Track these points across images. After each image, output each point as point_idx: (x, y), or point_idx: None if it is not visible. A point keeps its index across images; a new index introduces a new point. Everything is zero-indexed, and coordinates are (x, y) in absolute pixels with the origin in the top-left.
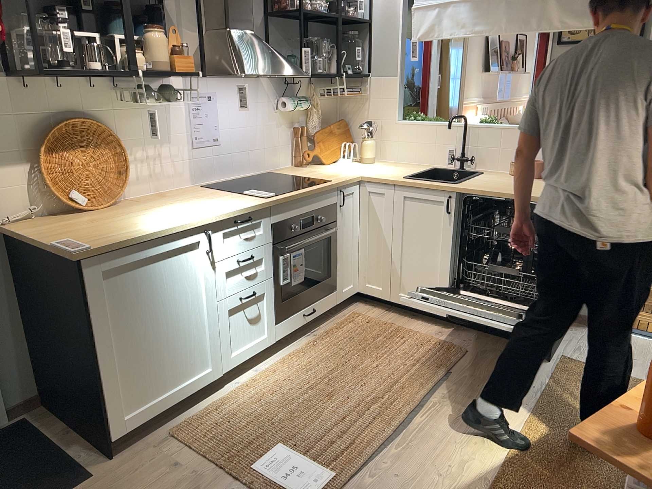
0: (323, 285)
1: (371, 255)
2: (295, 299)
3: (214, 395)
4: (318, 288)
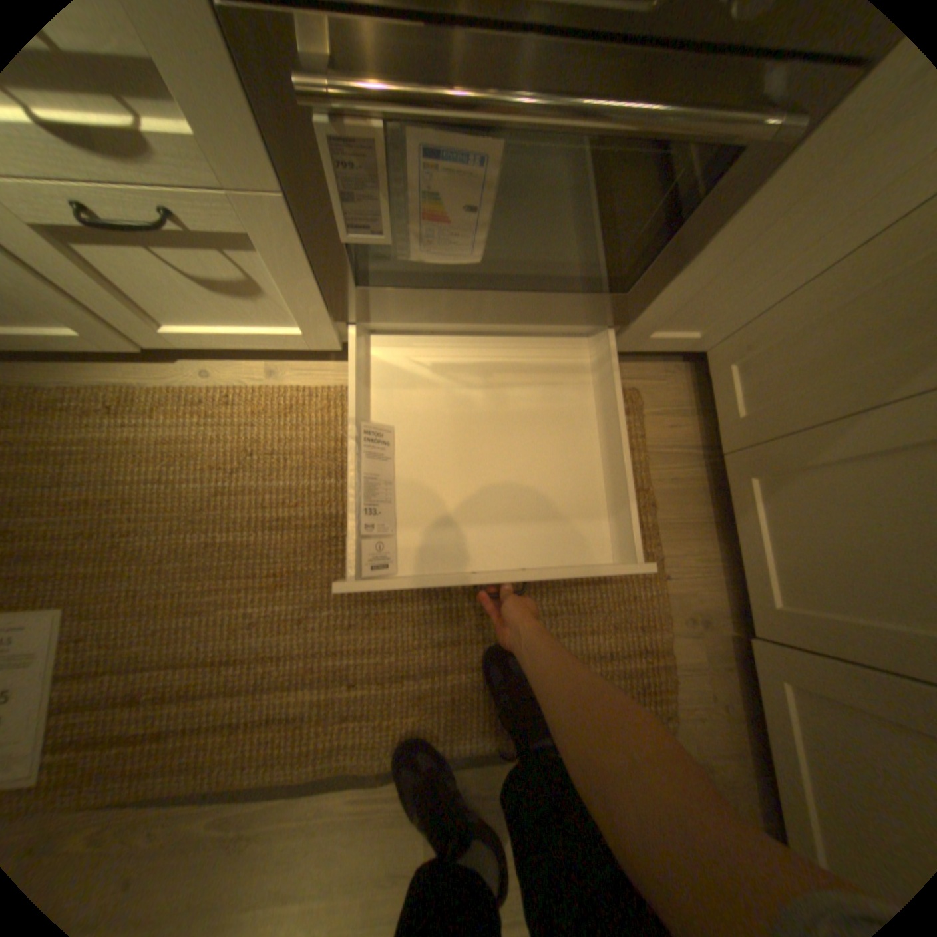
0: (576, 294)
1: (840, 317)
2: (431, 290)
3: (132, 362)
4: (544, 296)
